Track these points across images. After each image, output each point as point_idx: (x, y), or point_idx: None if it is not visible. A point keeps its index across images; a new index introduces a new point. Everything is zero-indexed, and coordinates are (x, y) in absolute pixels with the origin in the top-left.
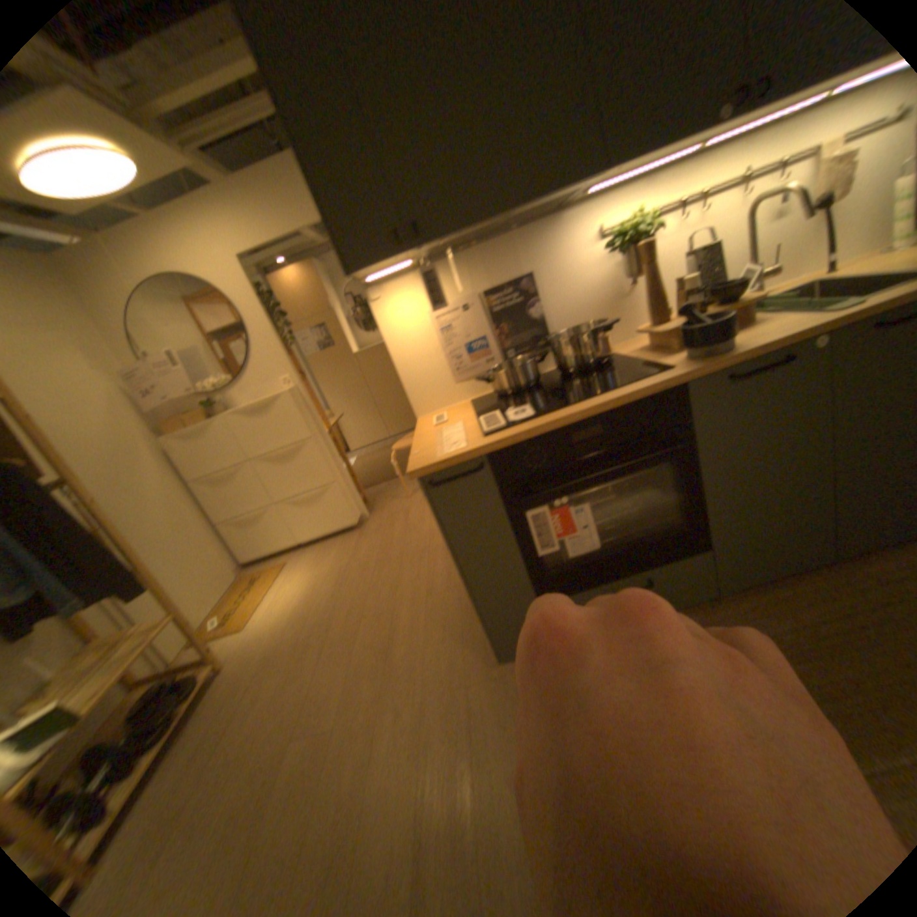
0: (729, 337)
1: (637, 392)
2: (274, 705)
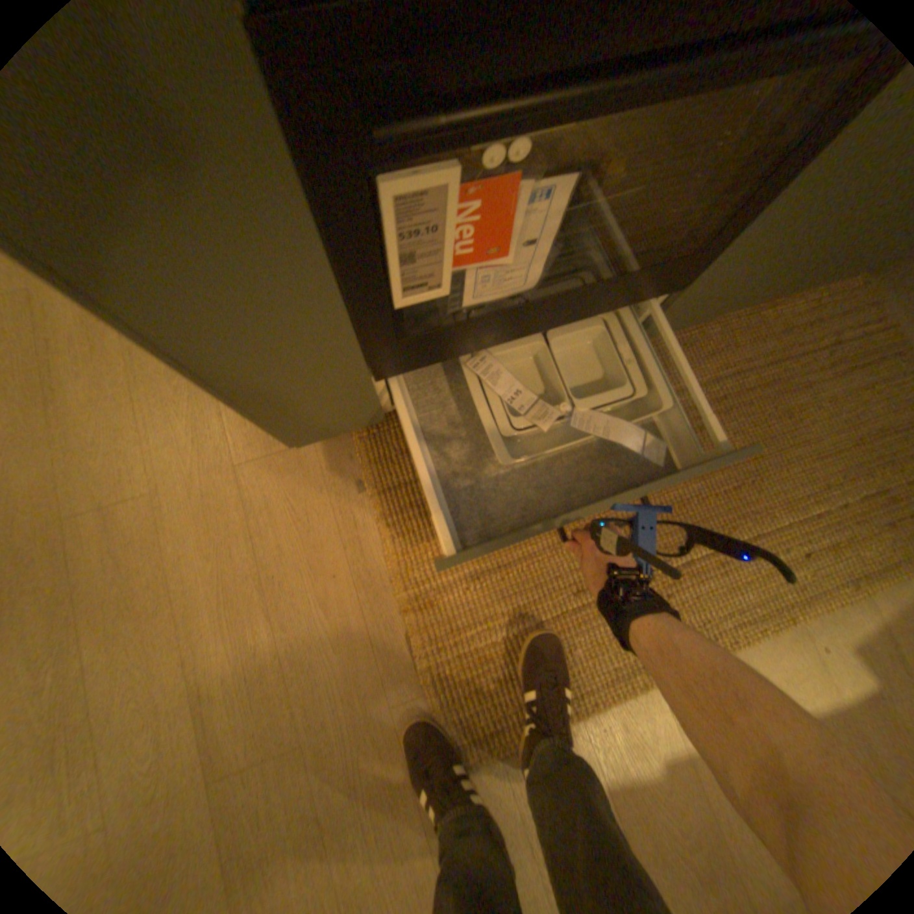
0: None
1: None
2: None
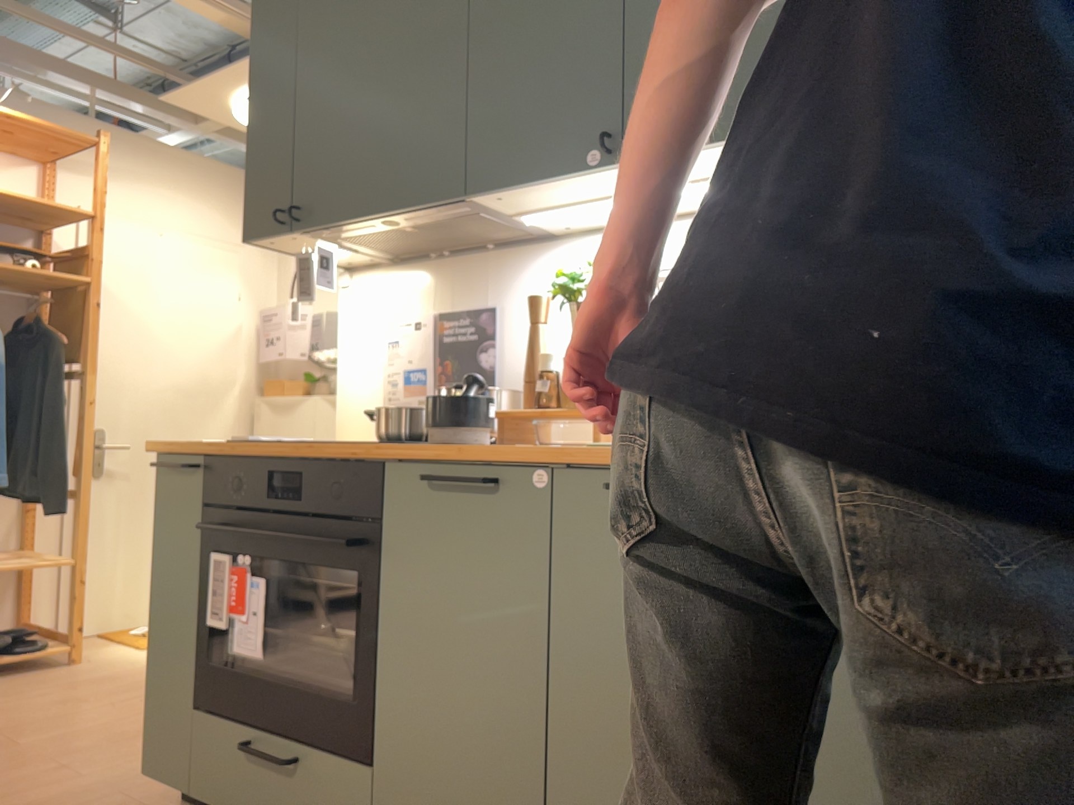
0: (461, 430)
1: (340, 452)
2: (34, 707)
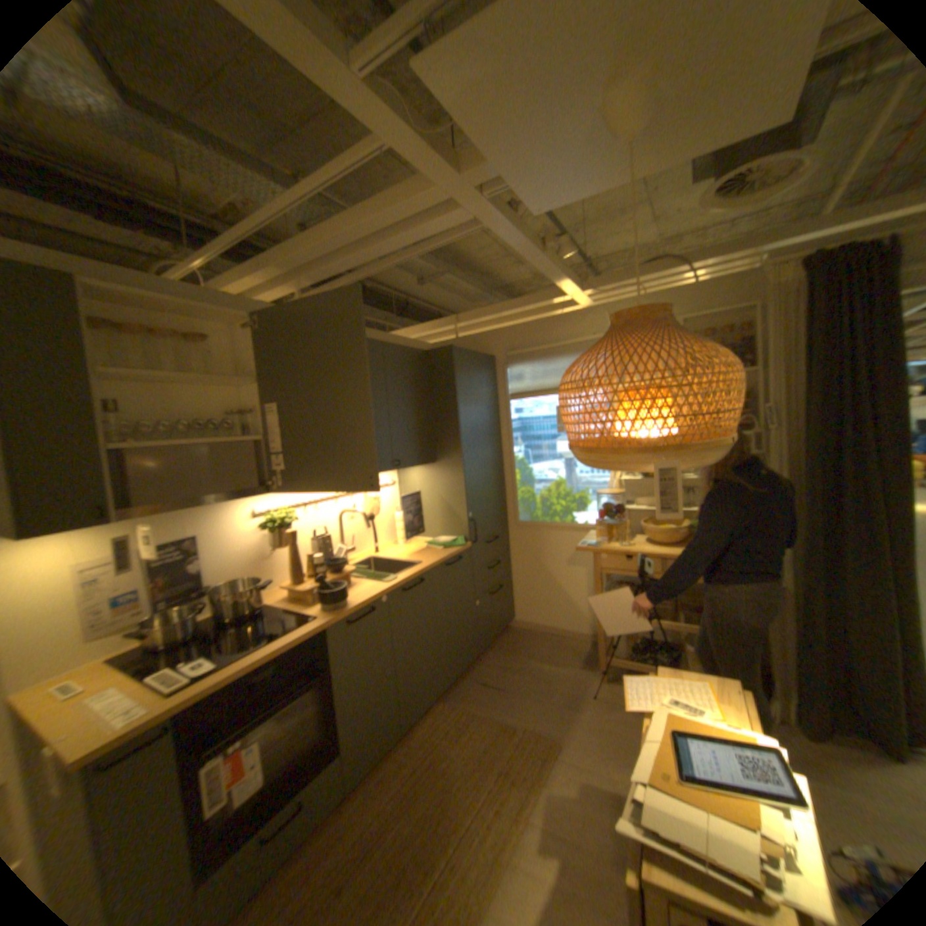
0: (343, 599)
1: (295, 641)
2: None
